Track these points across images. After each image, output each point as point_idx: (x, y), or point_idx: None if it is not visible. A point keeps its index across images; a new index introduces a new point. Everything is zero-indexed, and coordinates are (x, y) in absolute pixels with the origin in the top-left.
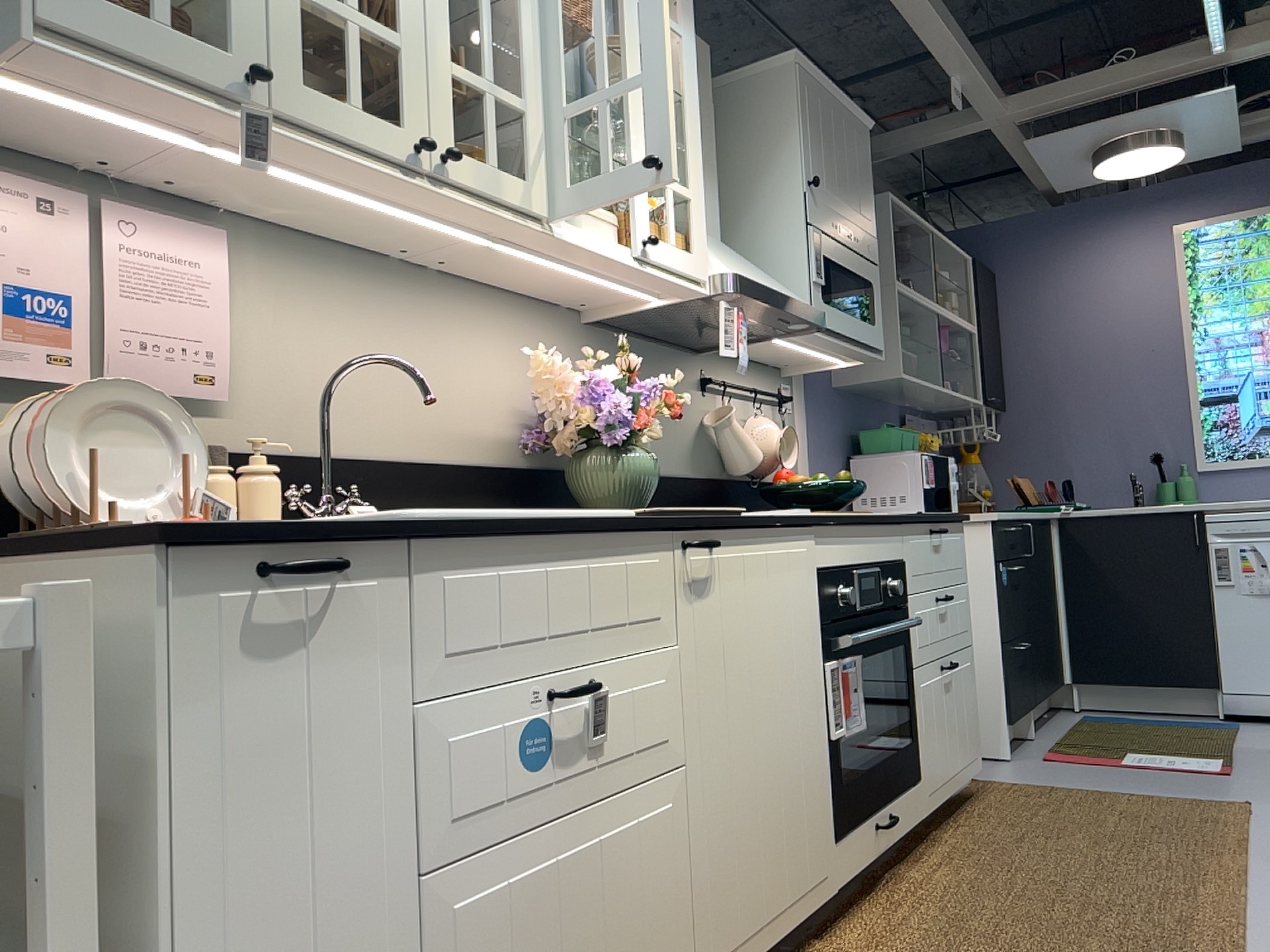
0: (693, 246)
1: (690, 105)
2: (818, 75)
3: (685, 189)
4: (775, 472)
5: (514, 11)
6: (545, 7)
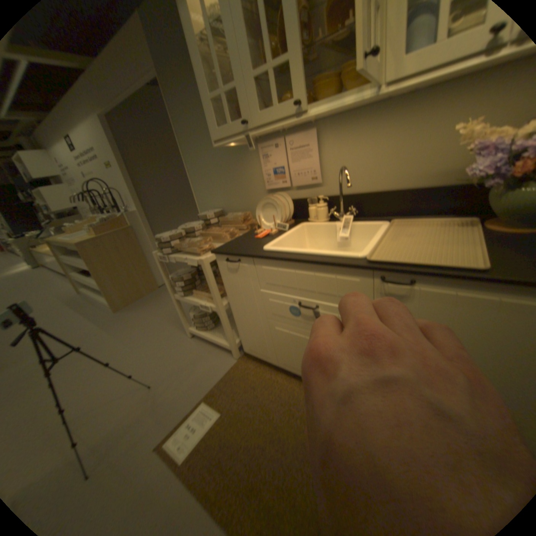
0: None
1: None
2: None
3: None
4: None
5: None
6: None
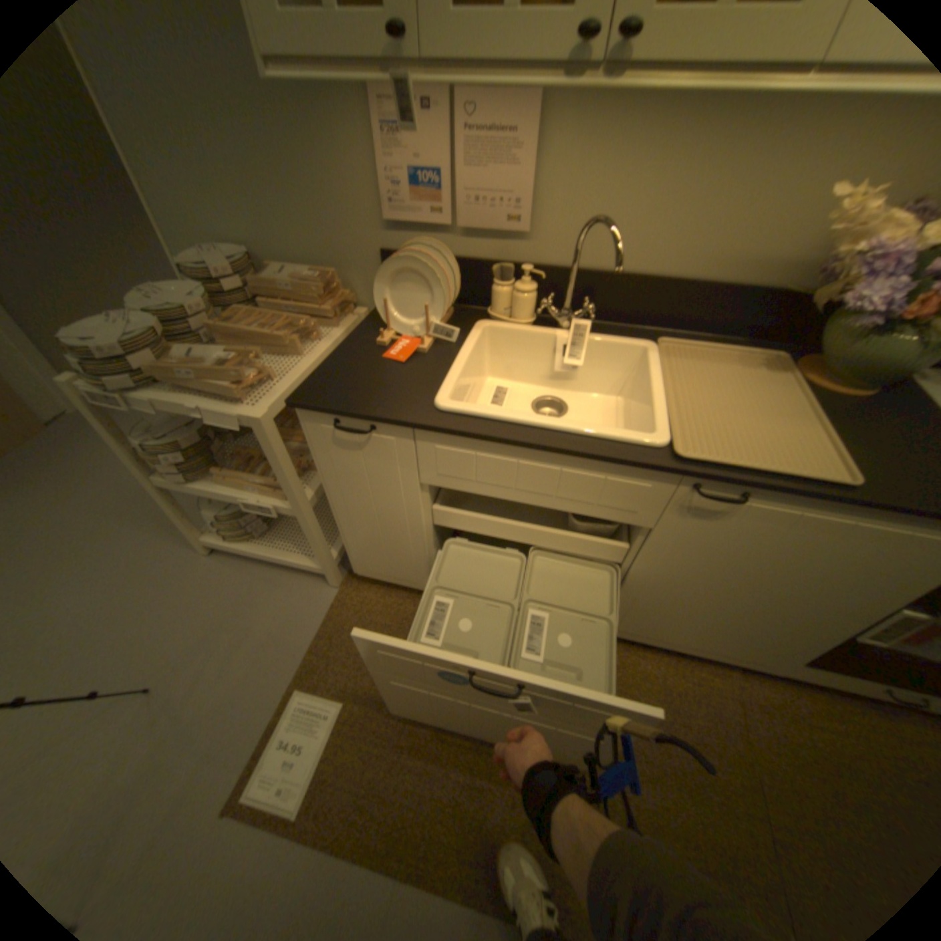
0: None
1: None
2: None
3: None
4: None
5: None
6: None
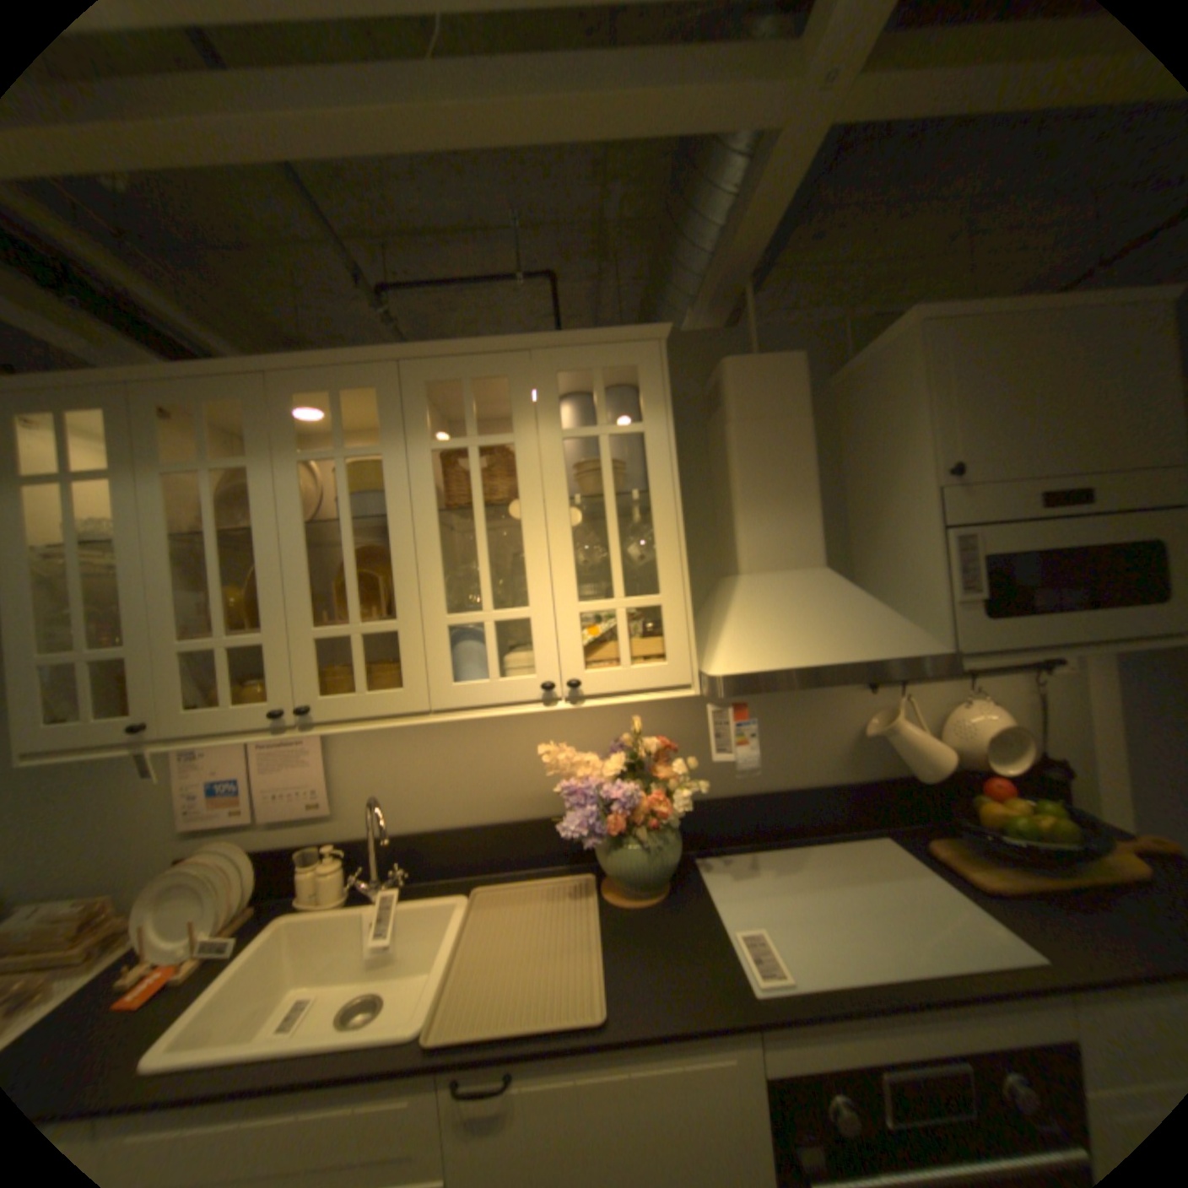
0: (668, 652)
1: (657, 501)
2: (981, 306)
3: (647, 599)
4: (994, 771)
5: (391, 542)
6: (421, 522)
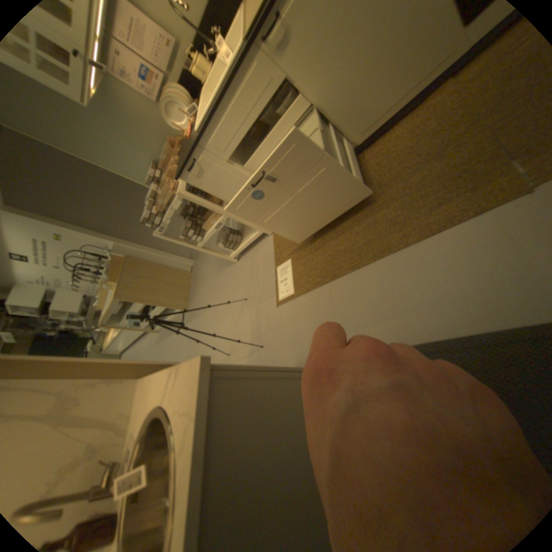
0: None
1: None
2: None
3: None
4: None
5: None
6: None
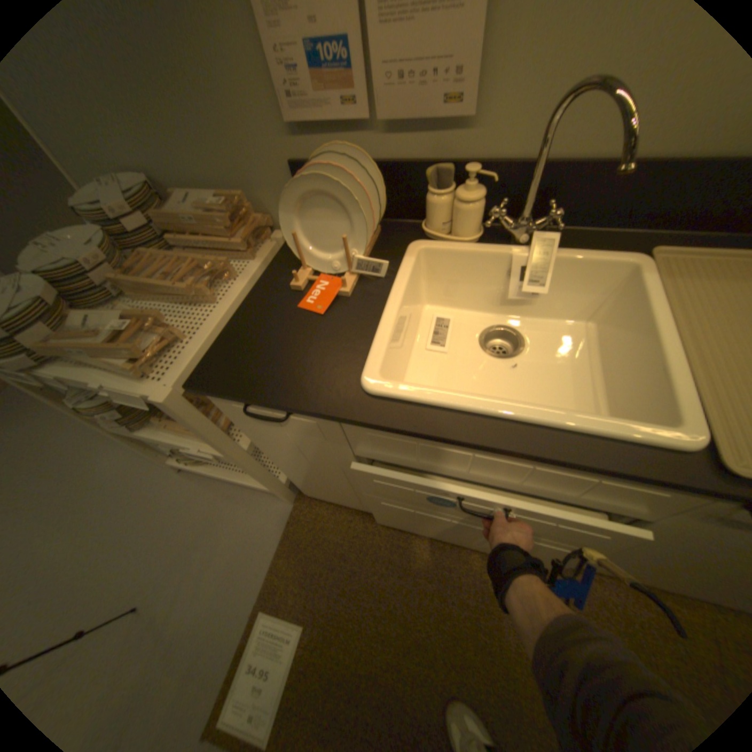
0: None
1: None
2: None
3: None
4: None
5: None
6: None
